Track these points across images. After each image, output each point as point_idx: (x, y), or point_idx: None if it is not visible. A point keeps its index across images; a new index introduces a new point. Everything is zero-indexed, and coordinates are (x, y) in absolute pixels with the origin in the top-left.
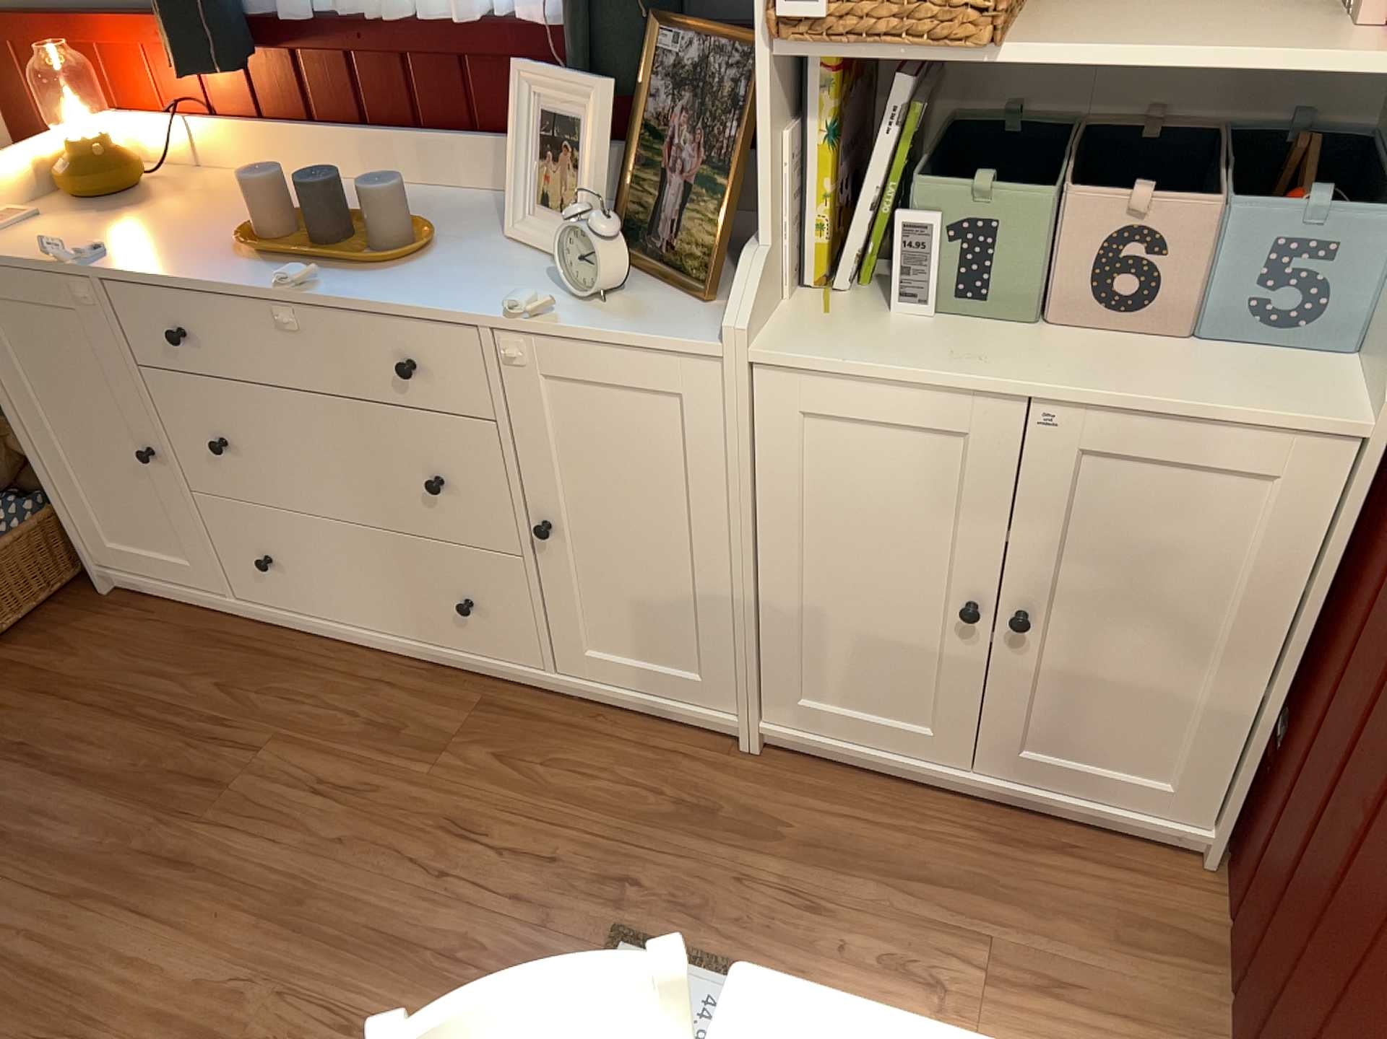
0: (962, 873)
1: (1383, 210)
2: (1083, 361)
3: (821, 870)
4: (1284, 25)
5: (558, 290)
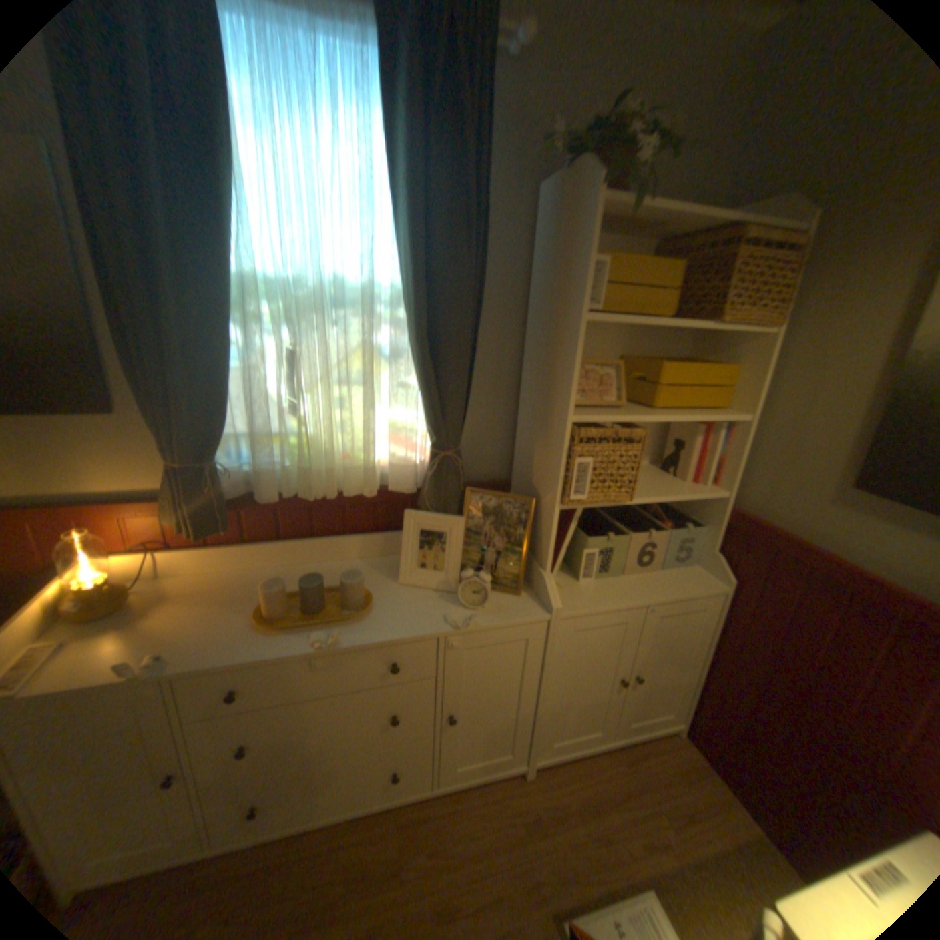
0: (636, 792)
1: (702, 525)
2: (649, 586)
3: (598, 825)
4: (662, 477)
5: (453, 606)
